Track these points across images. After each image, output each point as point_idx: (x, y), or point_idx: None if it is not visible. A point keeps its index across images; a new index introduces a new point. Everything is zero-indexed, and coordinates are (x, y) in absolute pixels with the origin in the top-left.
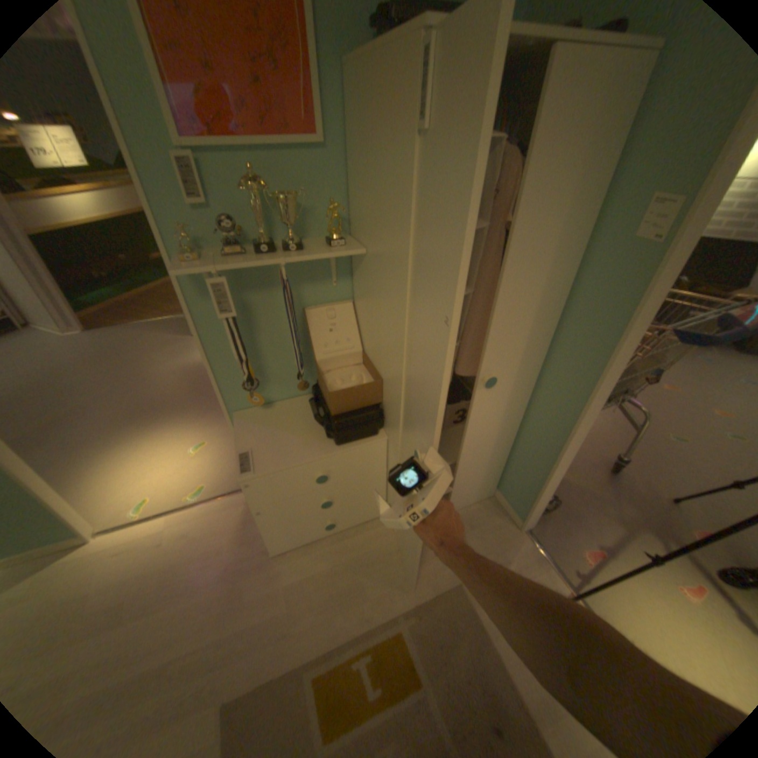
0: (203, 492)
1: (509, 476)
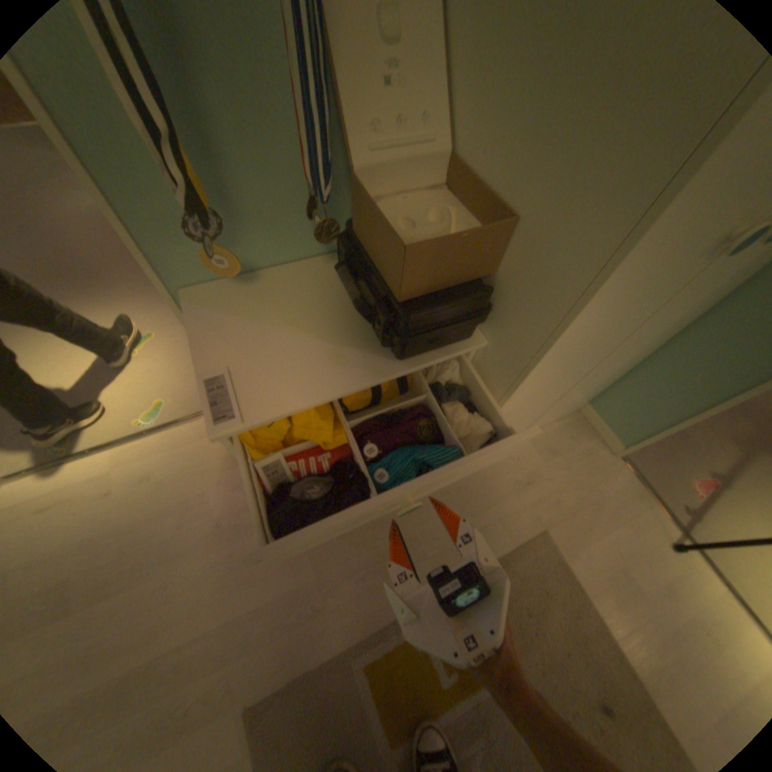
0: (162, 411)
1: (621, 389)
